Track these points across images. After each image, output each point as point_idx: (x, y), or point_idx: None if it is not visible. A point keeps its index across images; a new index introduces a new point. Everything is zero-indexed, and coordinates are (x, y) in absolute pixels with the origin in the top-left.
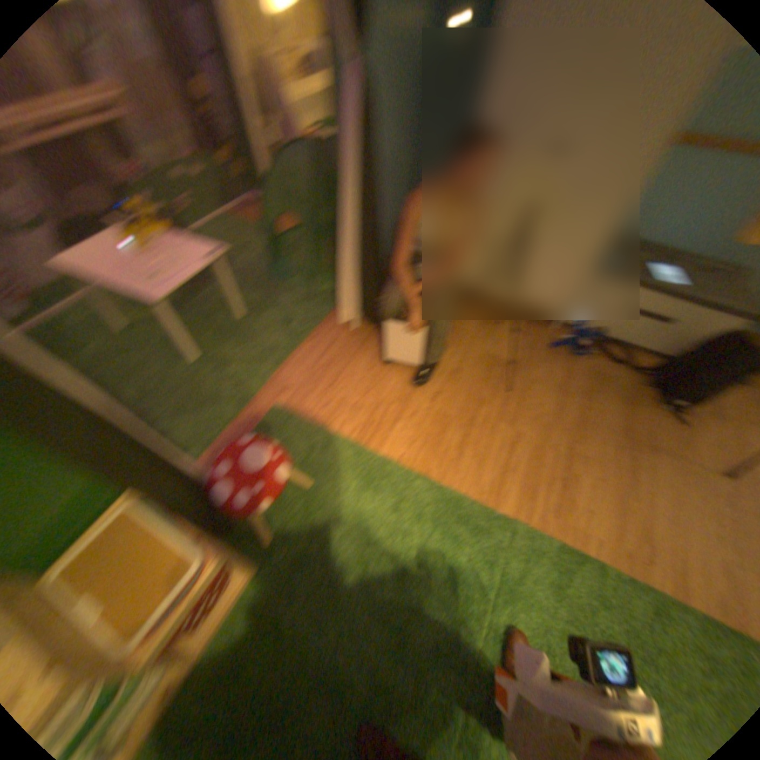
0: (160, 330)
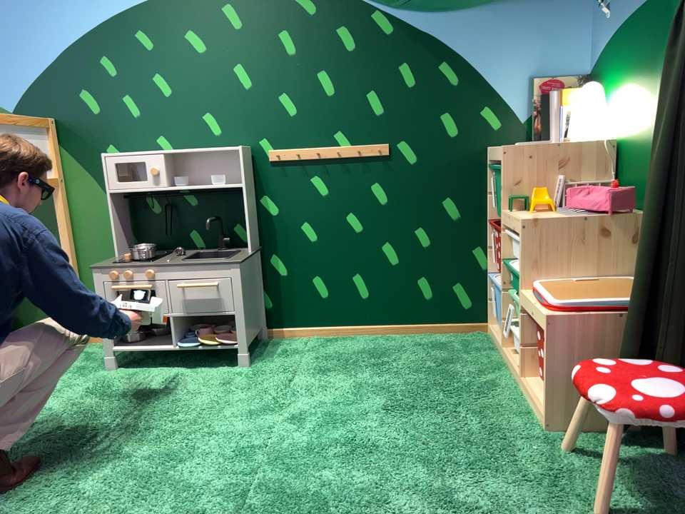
0: None
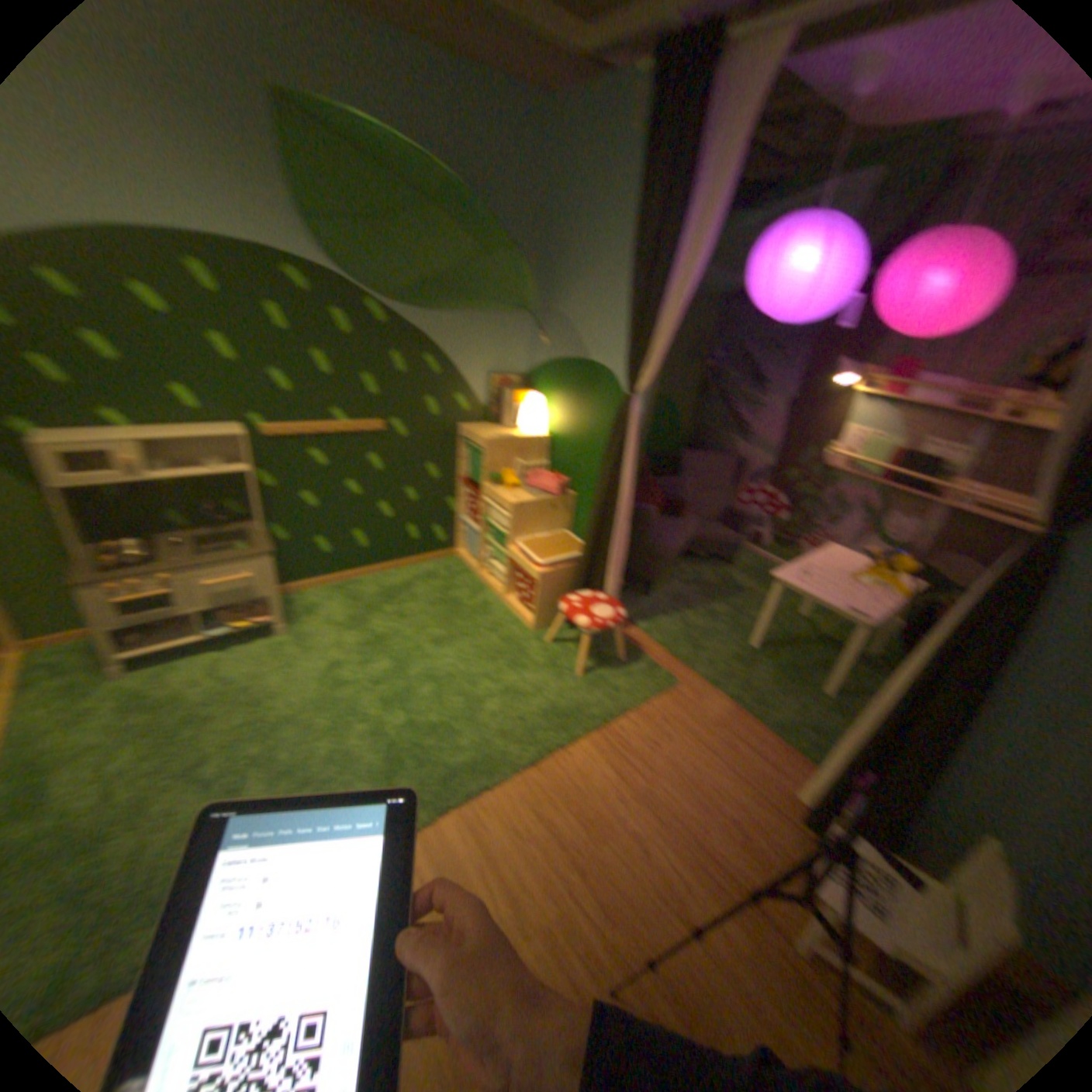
0: (795, 633)
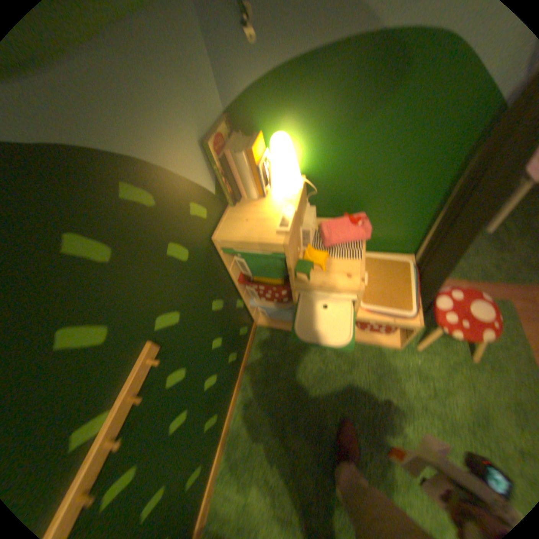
0: None
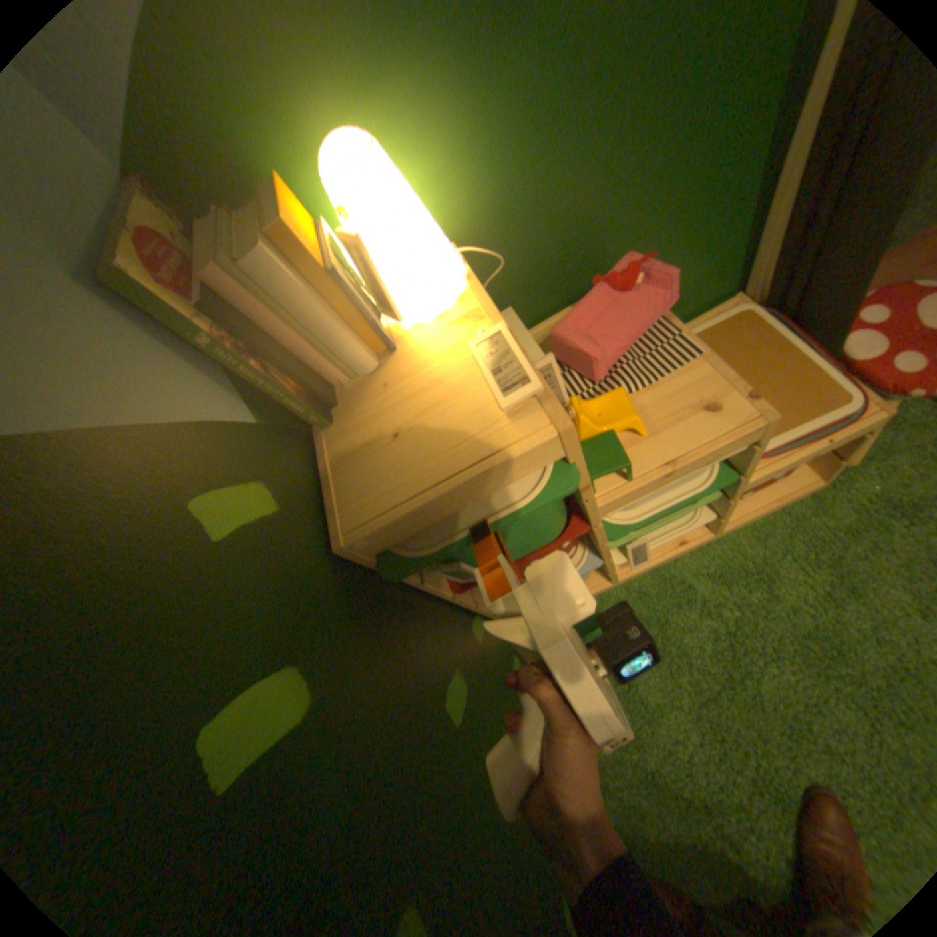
0: None
